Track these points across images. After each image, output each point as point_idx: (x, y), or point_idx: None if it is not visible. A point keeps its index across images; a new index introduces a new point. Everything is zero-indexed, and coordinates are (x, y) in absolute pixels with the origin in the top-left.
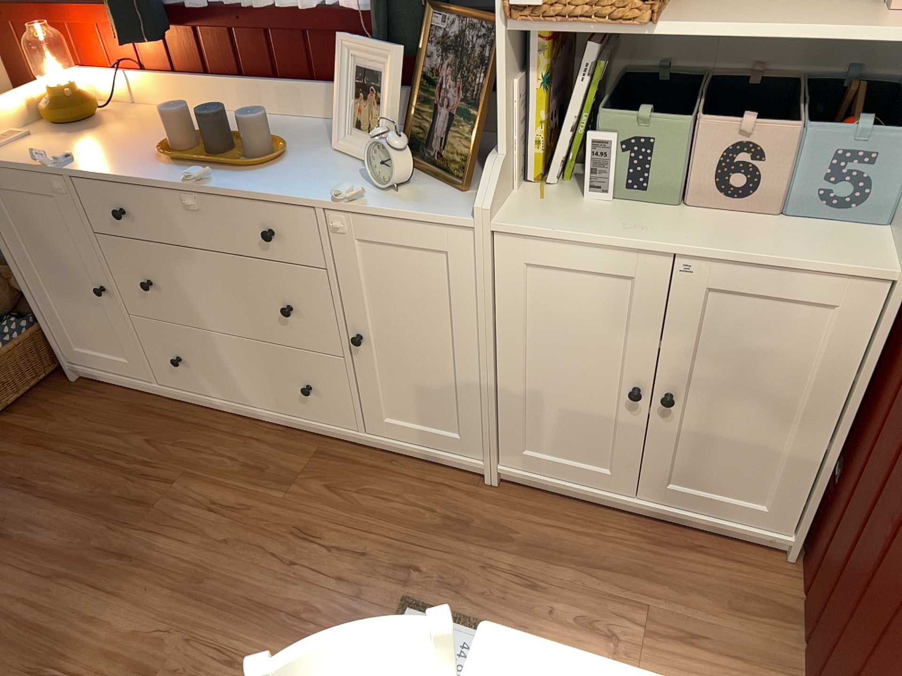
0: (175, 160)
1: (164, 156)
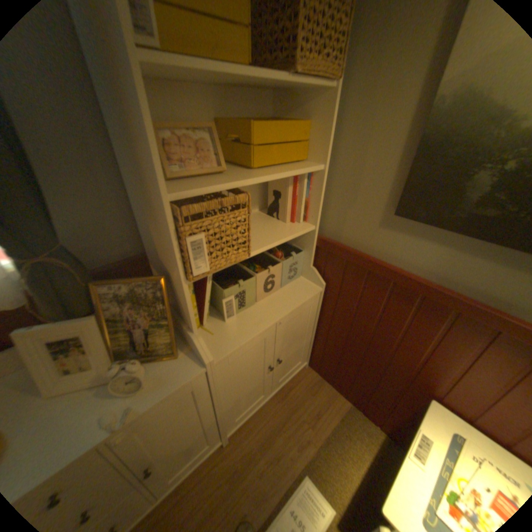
0: None
1: None
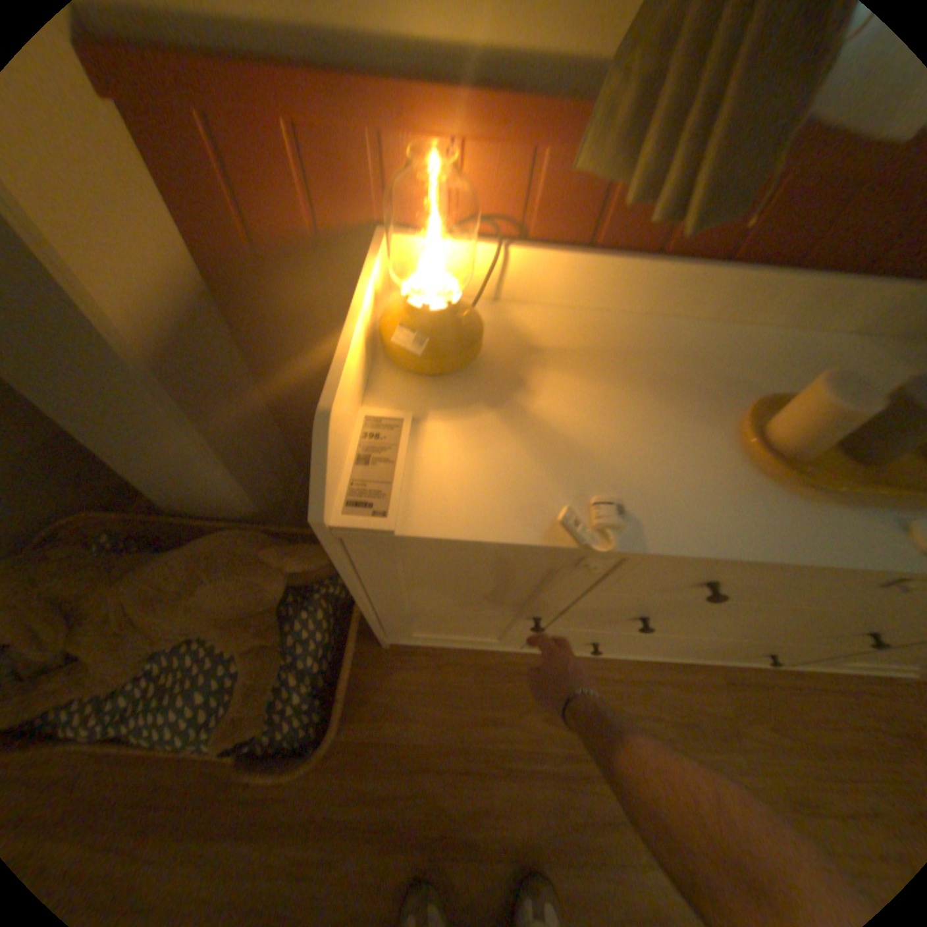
0: (818, 486)
1: (777, 474)
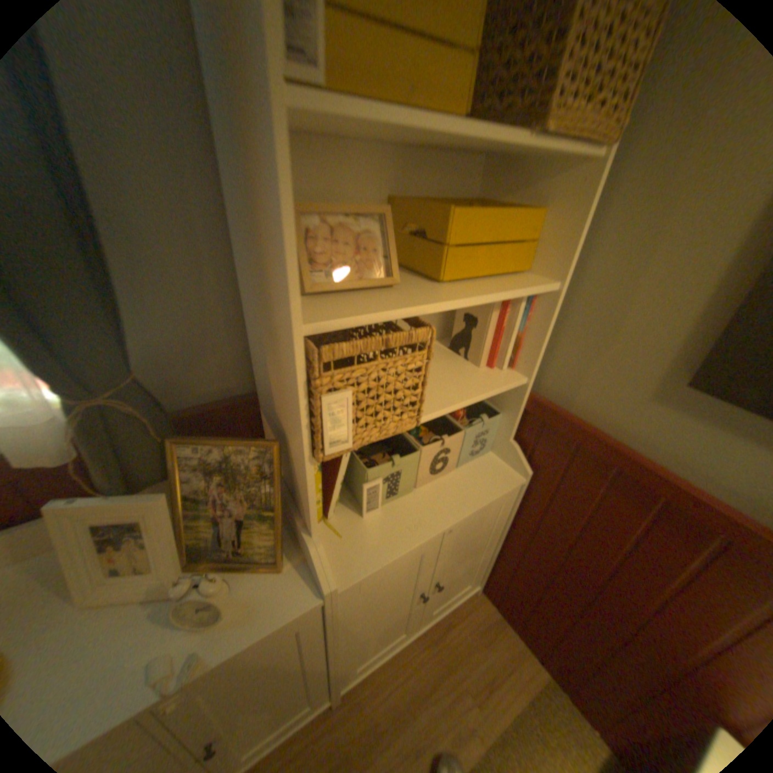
0: None
1: None
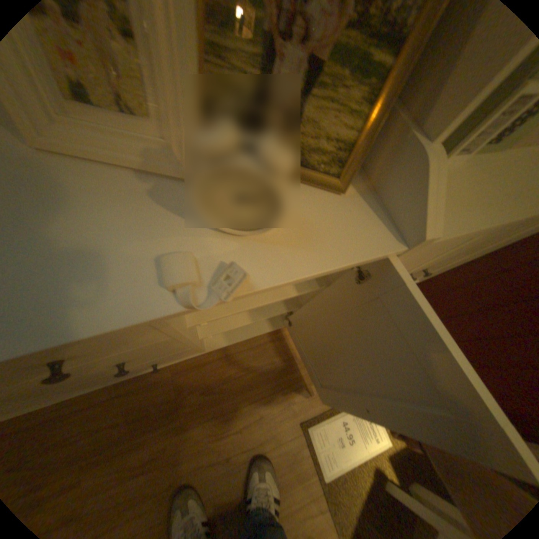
0: None
1: None
